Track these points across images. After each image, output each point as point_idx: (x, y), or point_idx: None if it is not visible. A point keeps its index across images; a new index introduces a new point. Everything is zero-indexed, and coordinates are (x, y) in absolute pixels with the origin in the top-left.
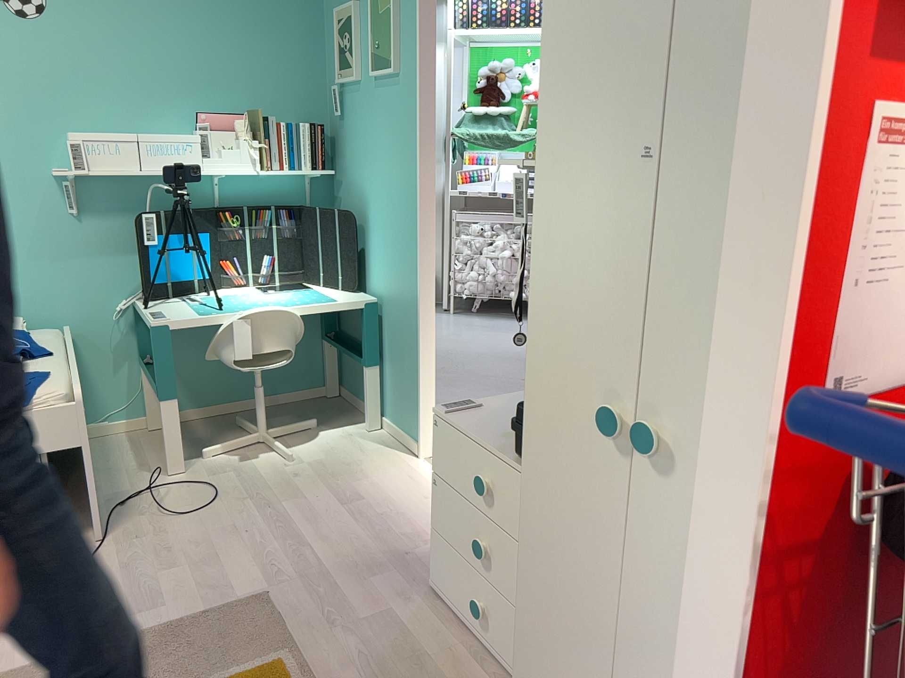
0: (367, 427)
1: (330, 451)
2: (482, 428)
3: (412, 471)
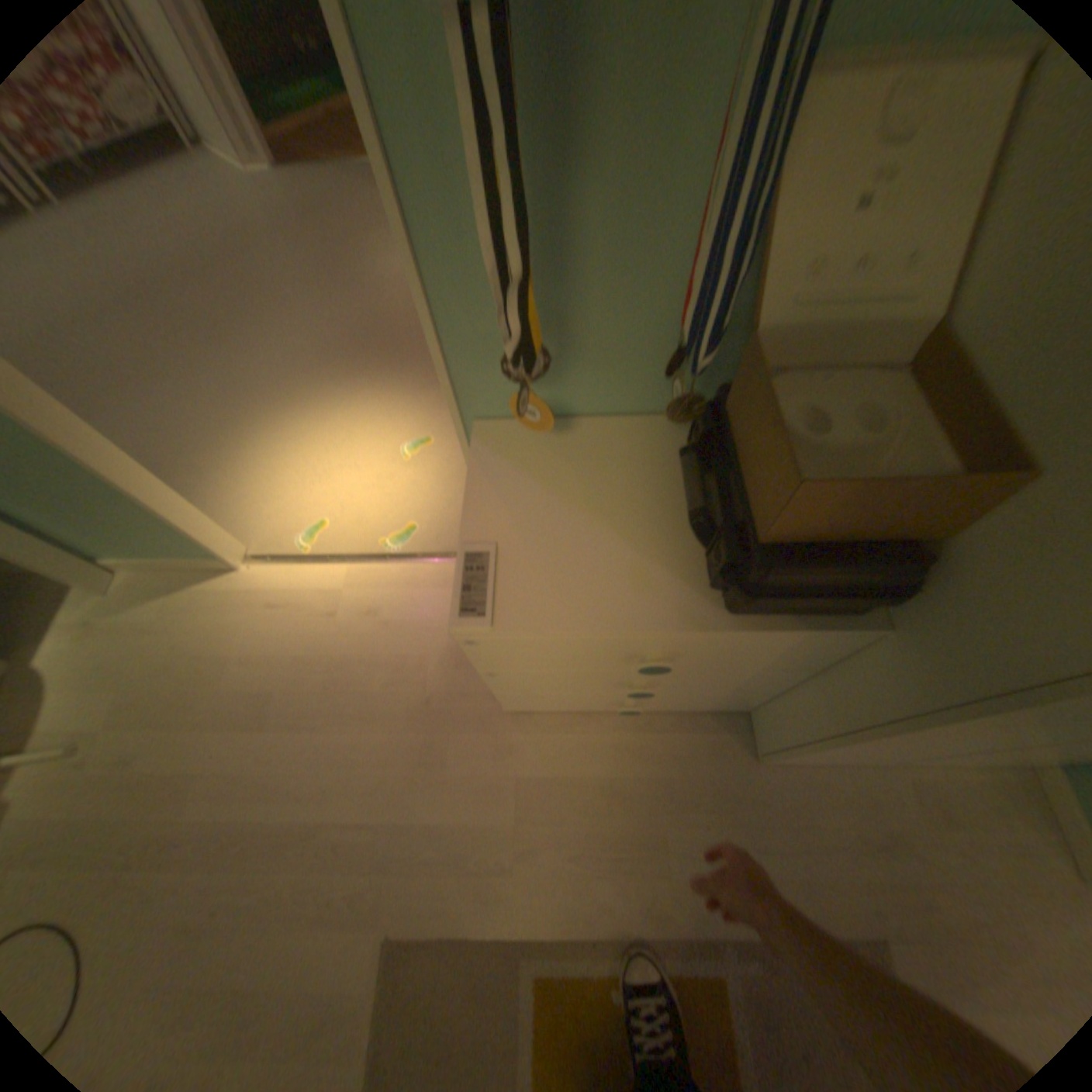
0: (84, 586)
1: (100, 675)
2: (593, 602)
3: (257, 594)
